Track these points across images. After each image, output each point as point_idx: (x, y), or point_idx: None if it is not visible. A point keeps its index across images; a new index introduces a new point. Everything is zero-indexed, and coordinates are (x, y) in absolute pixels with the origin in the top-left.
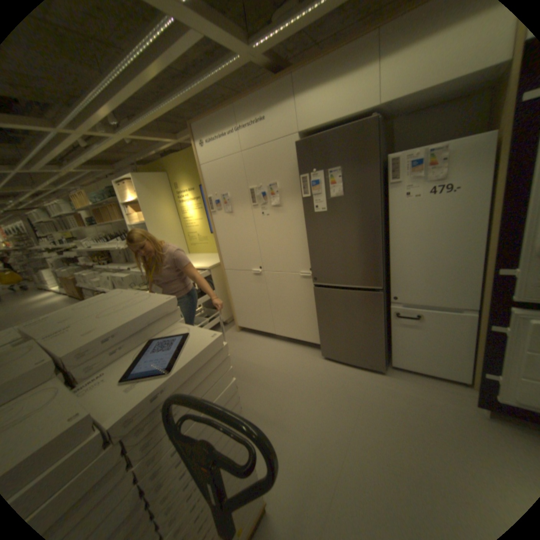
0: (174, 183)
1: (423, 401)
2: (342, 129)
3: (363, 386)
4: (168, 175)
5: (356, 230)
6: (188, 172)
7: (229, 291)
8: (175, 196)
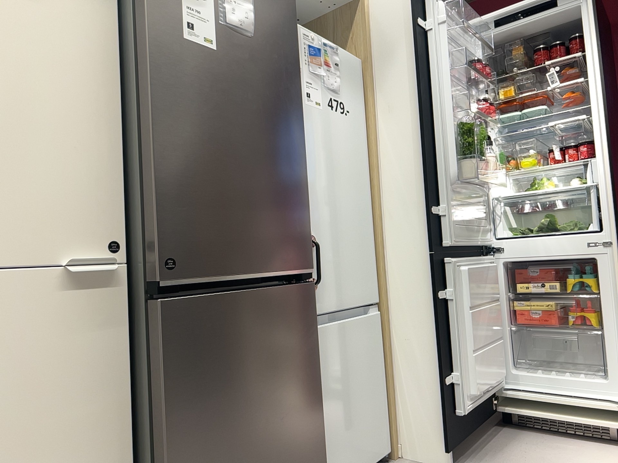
0: None
1: None
2: None
3: None
4: None
5: (271, 124)
6: None
7: None
8: None
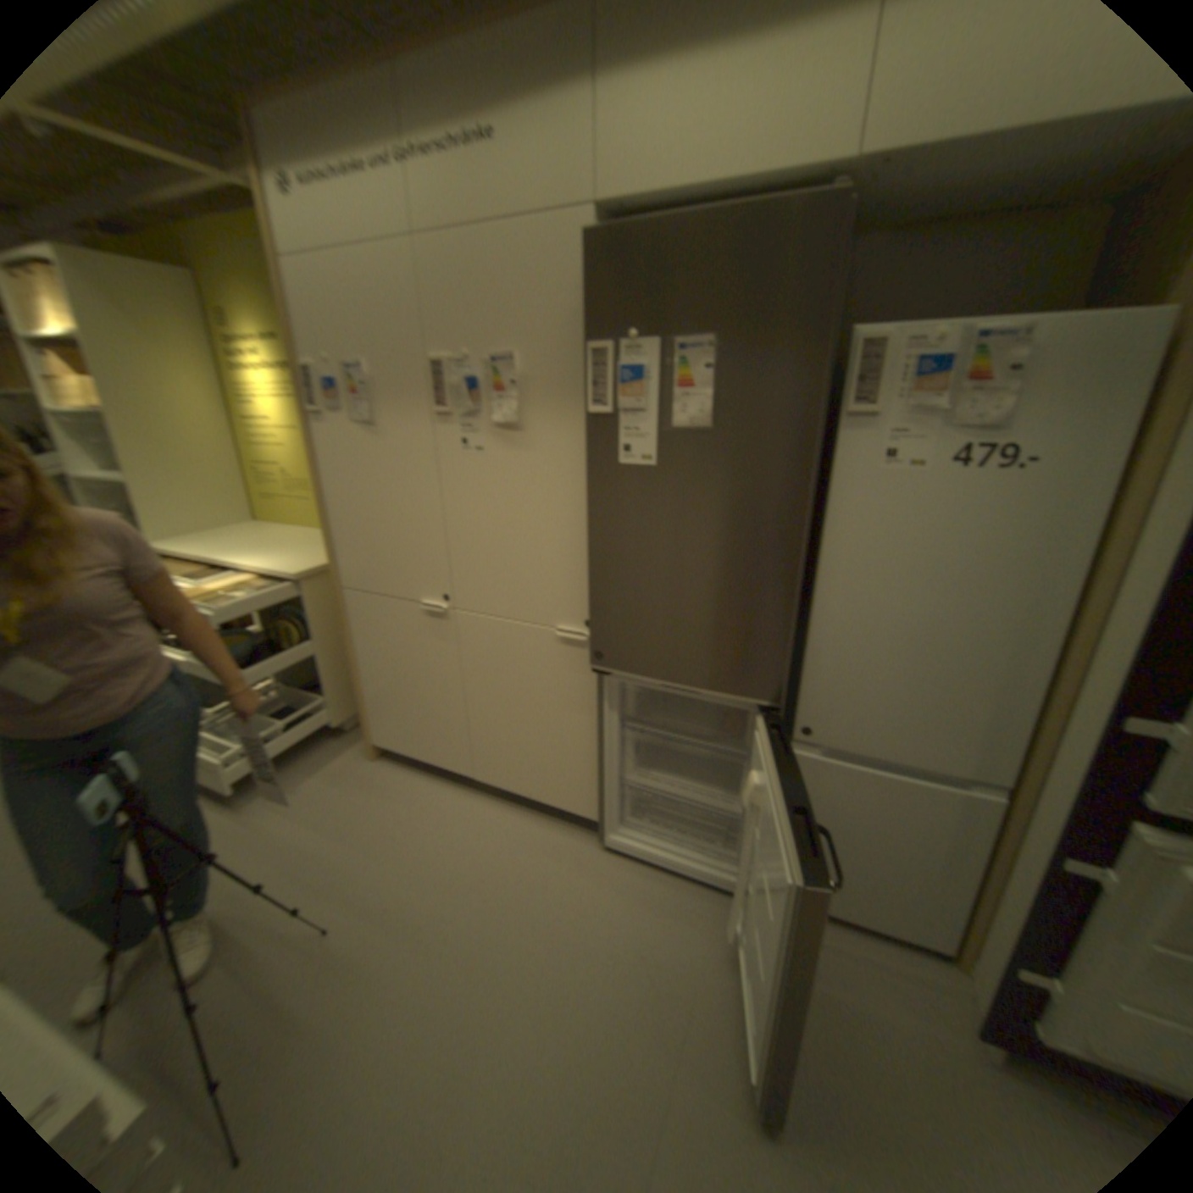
0: (210, 306)
1: (844, 1009)
2: (734, 211)
3: (694, 956)
4: (191, 276)
5: (732, 535)
6: (255, 280)
7: (349, 648)
8: (214, 347)
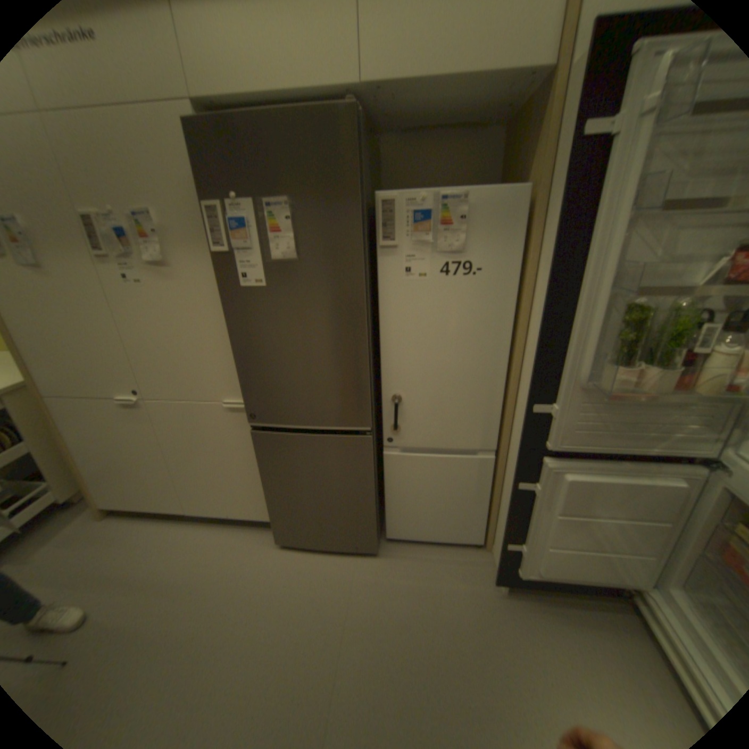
0: None
1: (430, 592)
2: (287, 114)
3: (345, 589)
4: None
5: (324, 328)
6: None
7: (63, 442)
8: None
